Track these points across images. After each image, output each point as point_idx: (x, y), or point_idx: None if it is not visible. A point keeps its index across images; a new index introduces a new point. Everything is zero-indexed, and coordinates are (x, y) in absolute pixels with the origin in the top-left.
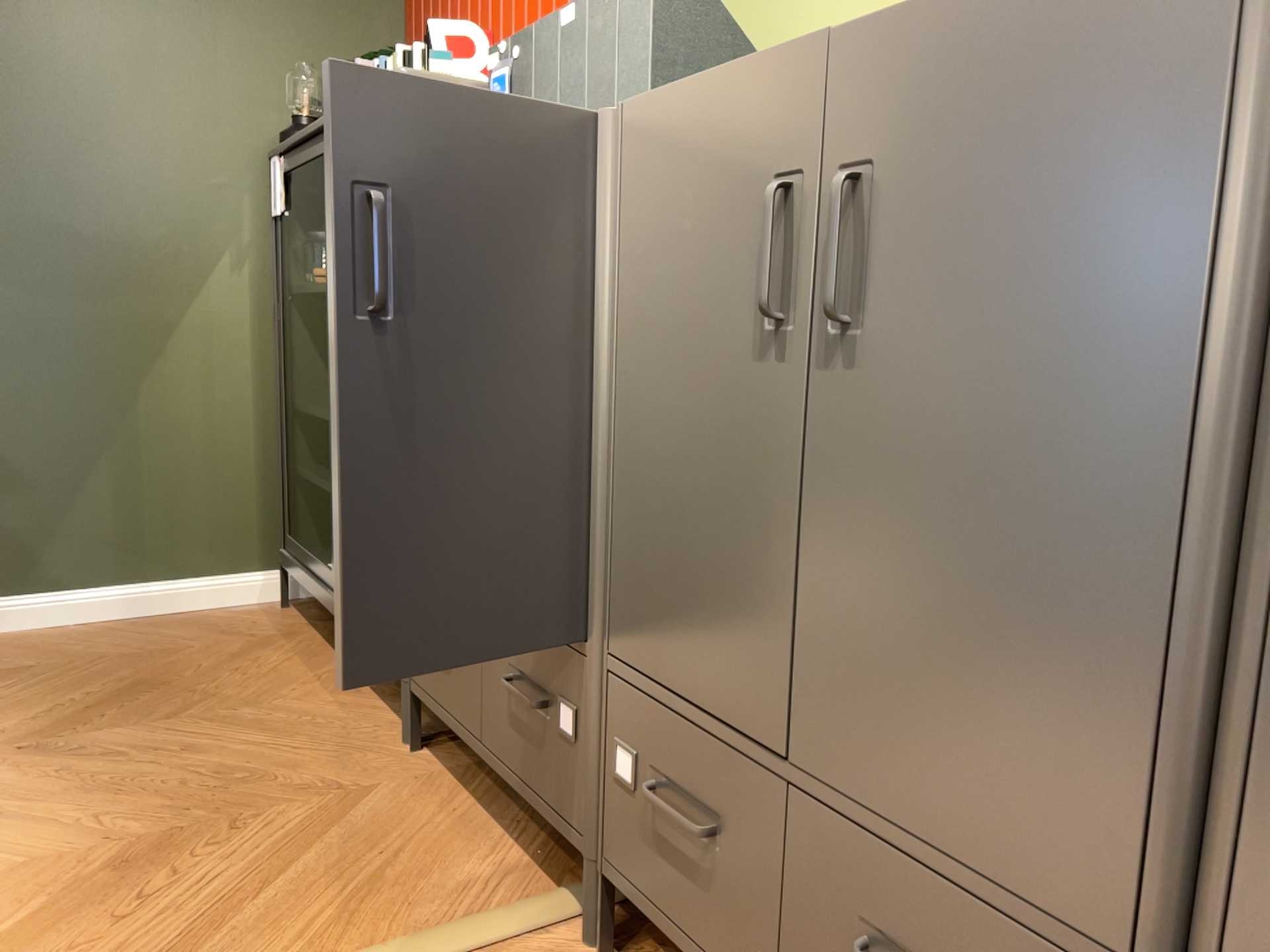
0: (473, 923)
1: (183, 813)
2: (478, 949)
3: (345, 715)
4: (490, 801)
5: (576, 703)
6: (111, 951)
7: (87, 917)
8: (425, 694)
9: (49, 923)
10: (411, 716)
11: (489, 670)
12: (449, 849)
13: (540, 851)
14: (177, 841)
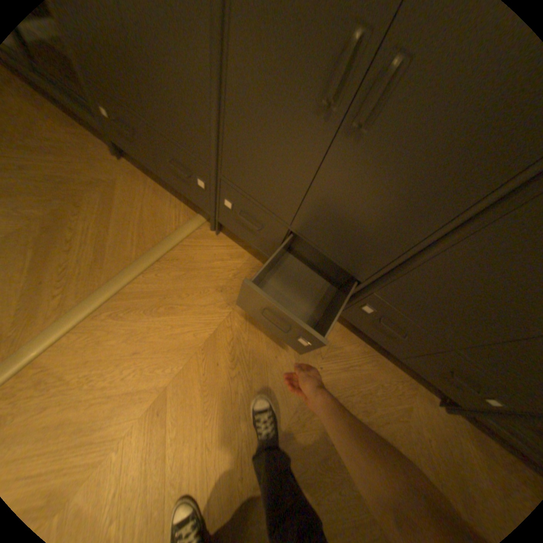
0: (180, 231)
1: (52, 202)
2: (185, 238)
3: (78, 141)
4: (159, 181)
5: (205, 181)
6: (77, 262)
7: (56, 252)
8: (122, 146)
9: (44, 257)
10: (113, 147)
11: (158, 153)
12: (157, 203)
13: (184, 199)
14: (60, 215)
